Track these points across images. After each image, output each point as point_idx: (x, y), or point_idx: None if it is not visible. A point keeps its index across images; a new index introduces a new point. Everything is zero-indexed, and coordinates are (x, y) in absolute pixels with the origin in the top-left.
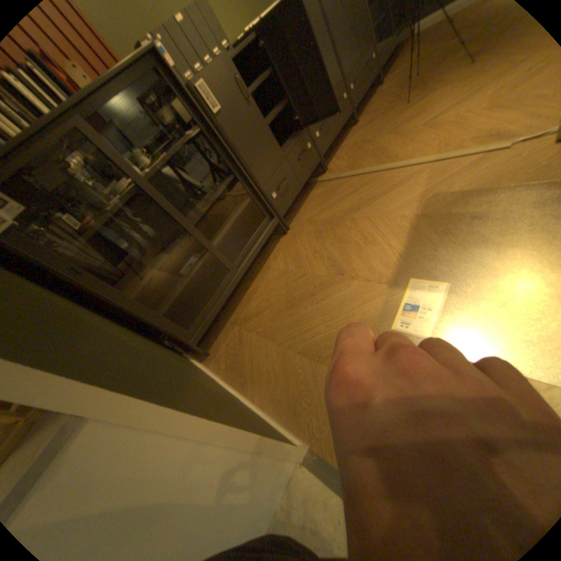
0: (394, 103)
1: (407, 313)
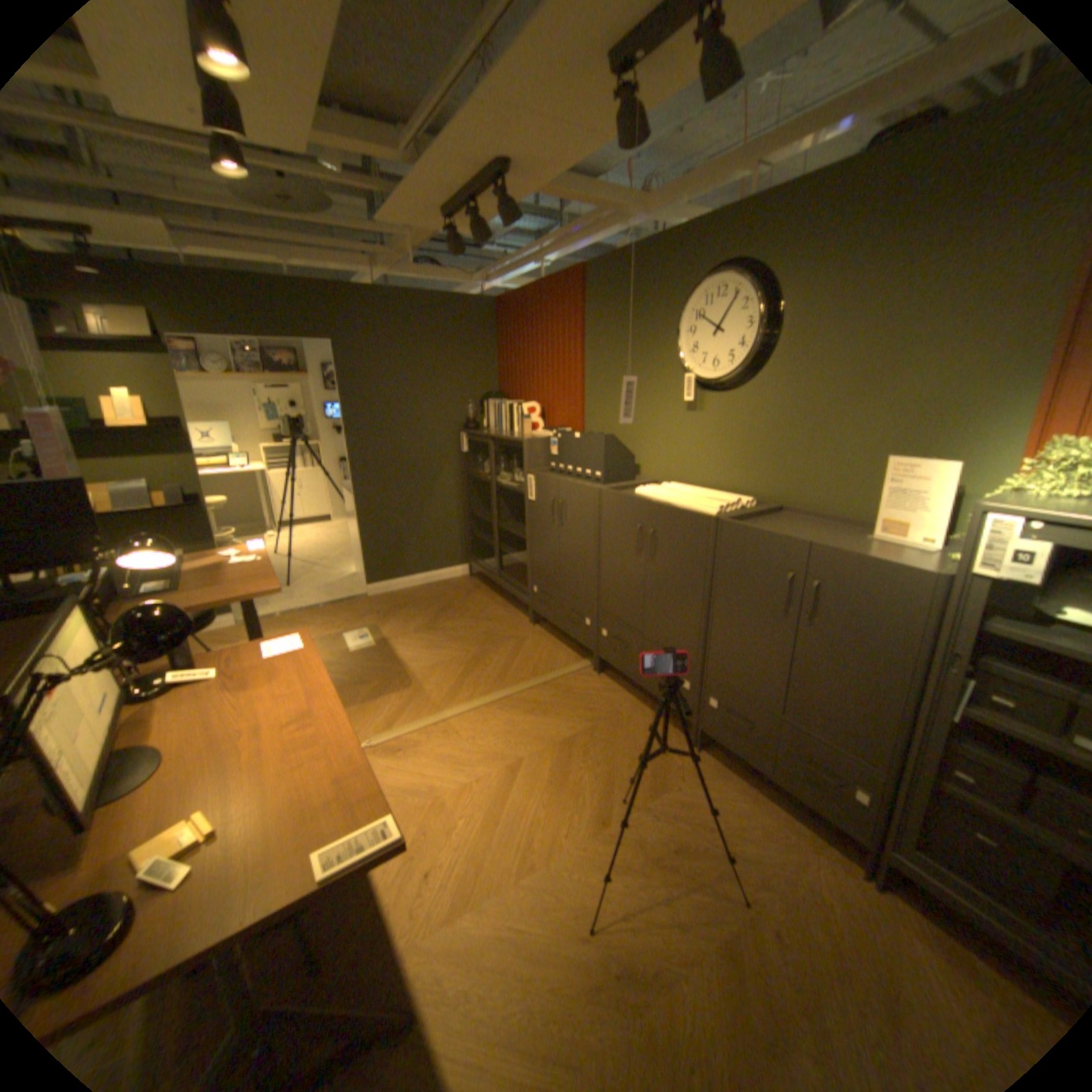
0: (668, 800)
1: (365, 635)
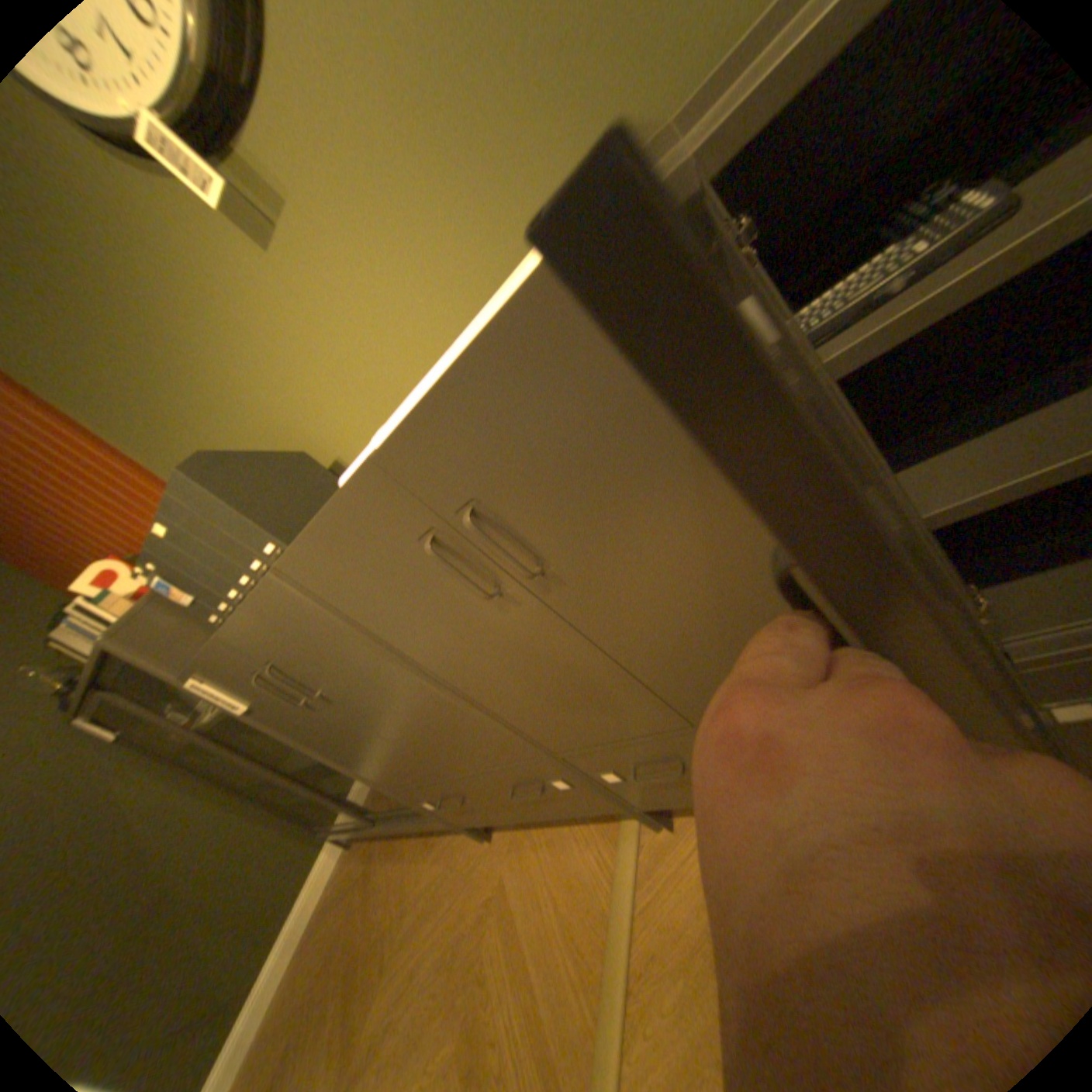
0: None
1: None
